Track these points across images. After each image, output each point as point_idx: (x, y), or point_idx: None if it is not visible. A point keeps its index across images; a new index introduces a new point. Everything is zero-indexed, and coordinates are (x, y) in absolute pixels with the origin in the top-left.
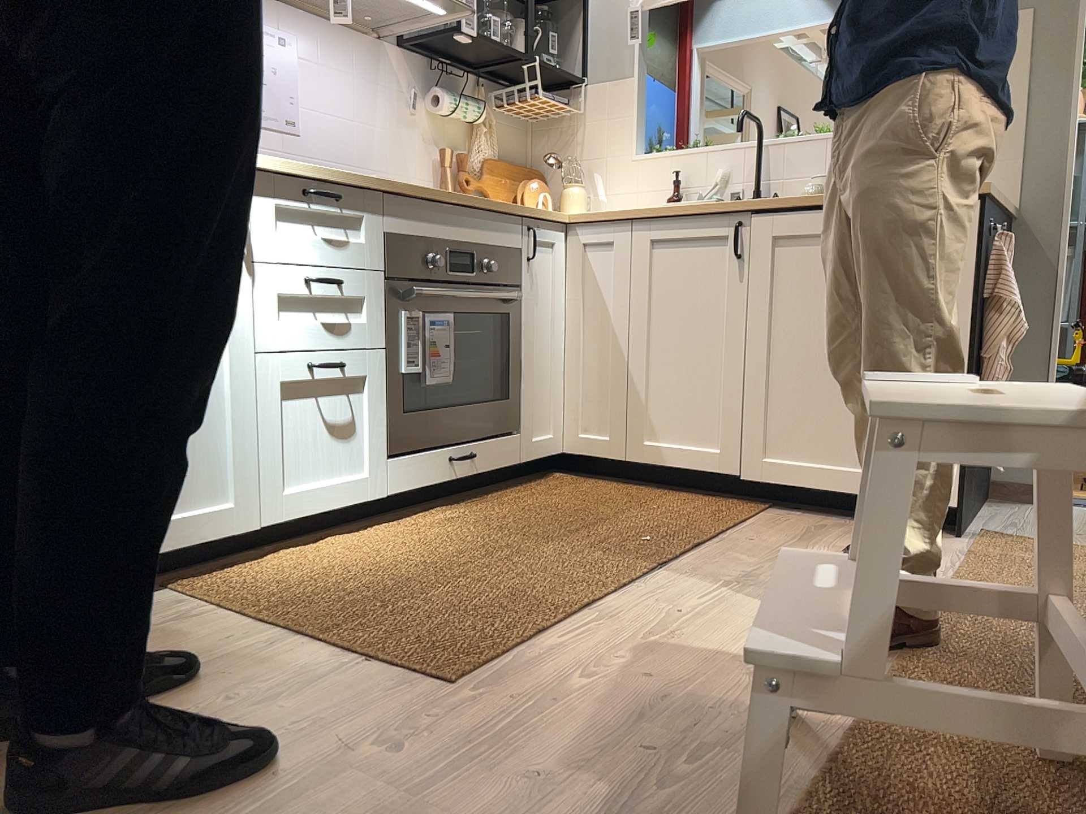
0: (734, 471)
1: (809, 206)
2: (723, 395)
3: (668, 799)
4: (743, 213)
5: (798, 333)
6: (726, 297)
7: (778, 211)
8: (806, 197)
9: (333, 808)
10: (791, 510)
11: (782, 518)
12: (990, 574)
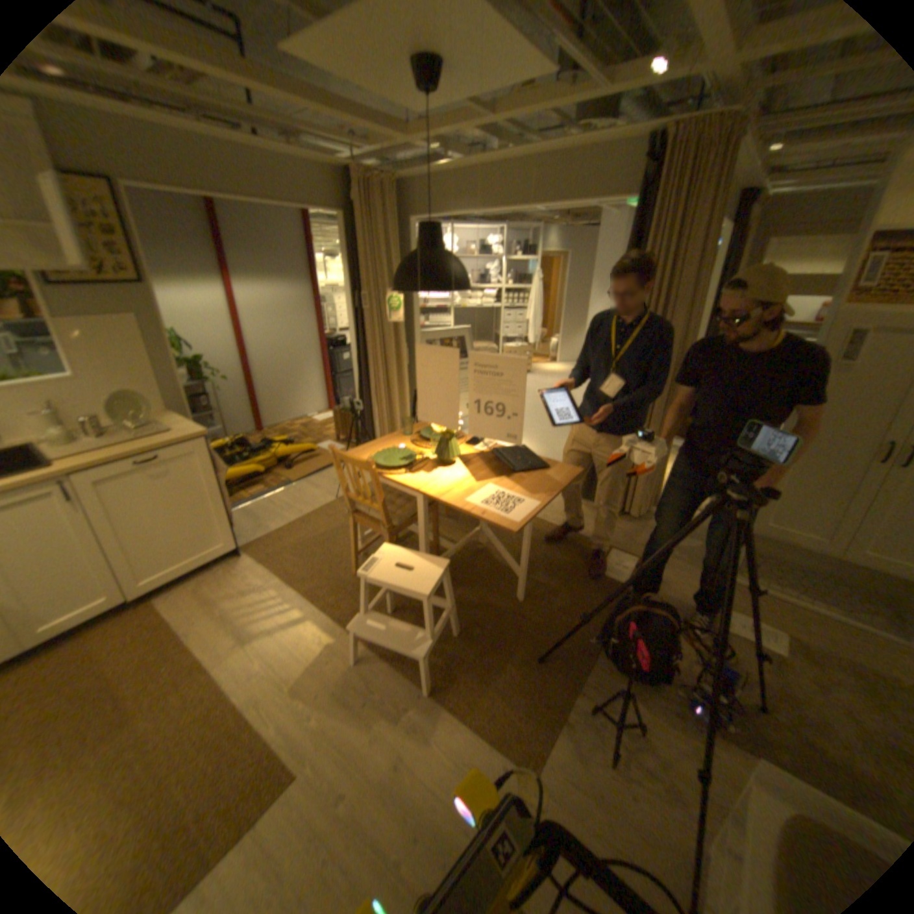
0: (122, 599)
1: (114, 458)
2: (94, 570)
3: (384, 703)
4: (62, 474)
5: (133, 519)
6: (70, 522)
7: (92, 466)
8: (104, 452)
9: (366, 817)
10: (162, 593)
11: (171, 600)
12: (281, 565)
